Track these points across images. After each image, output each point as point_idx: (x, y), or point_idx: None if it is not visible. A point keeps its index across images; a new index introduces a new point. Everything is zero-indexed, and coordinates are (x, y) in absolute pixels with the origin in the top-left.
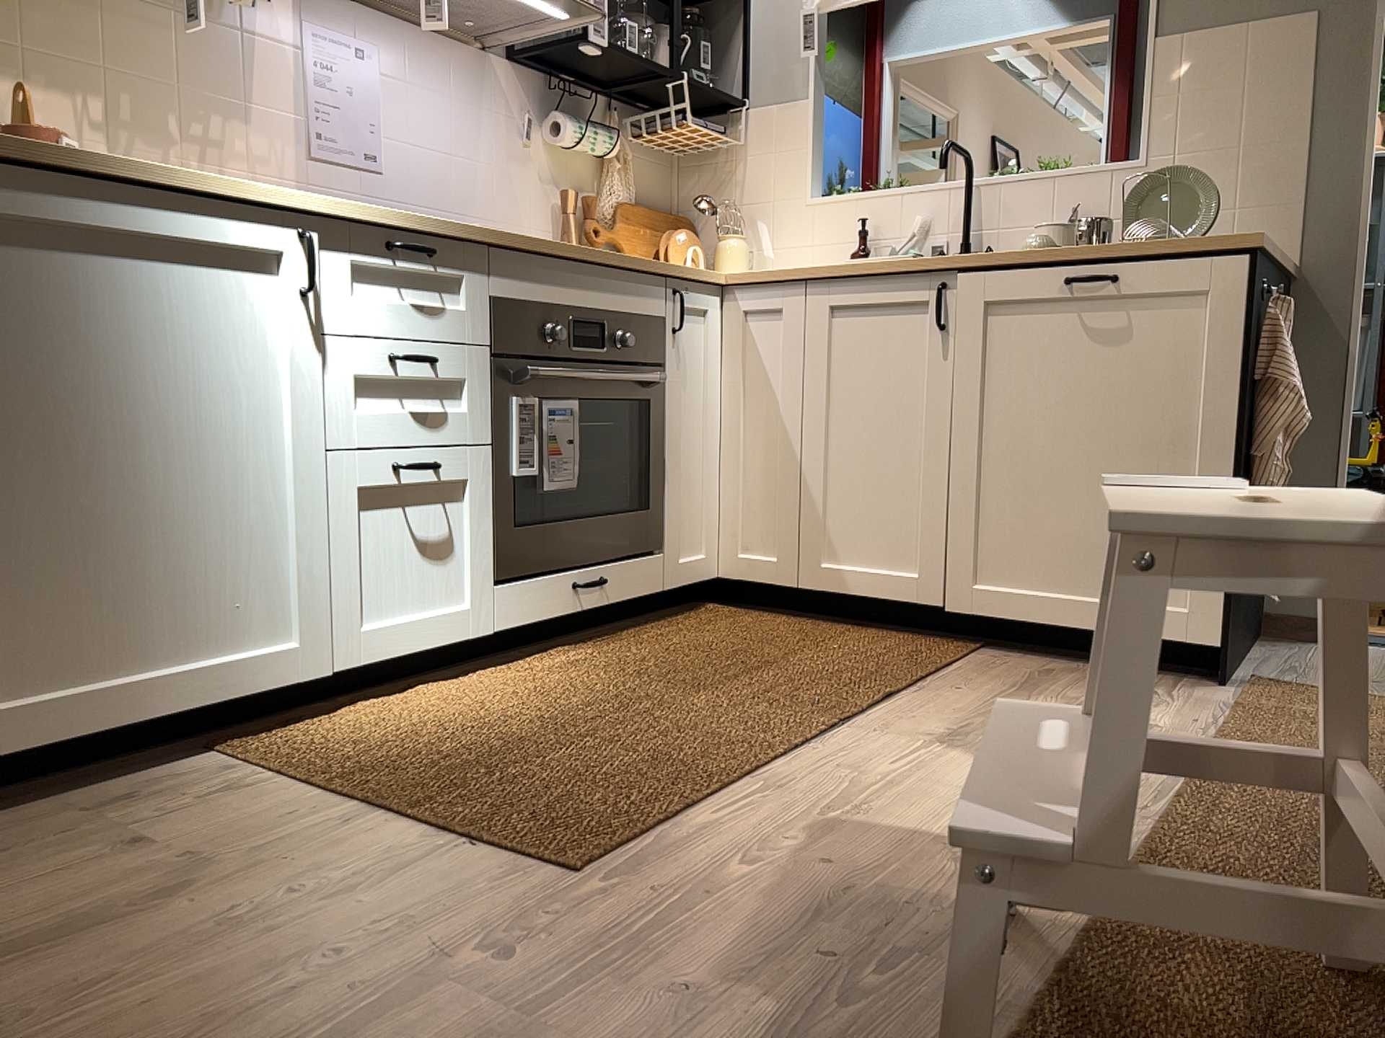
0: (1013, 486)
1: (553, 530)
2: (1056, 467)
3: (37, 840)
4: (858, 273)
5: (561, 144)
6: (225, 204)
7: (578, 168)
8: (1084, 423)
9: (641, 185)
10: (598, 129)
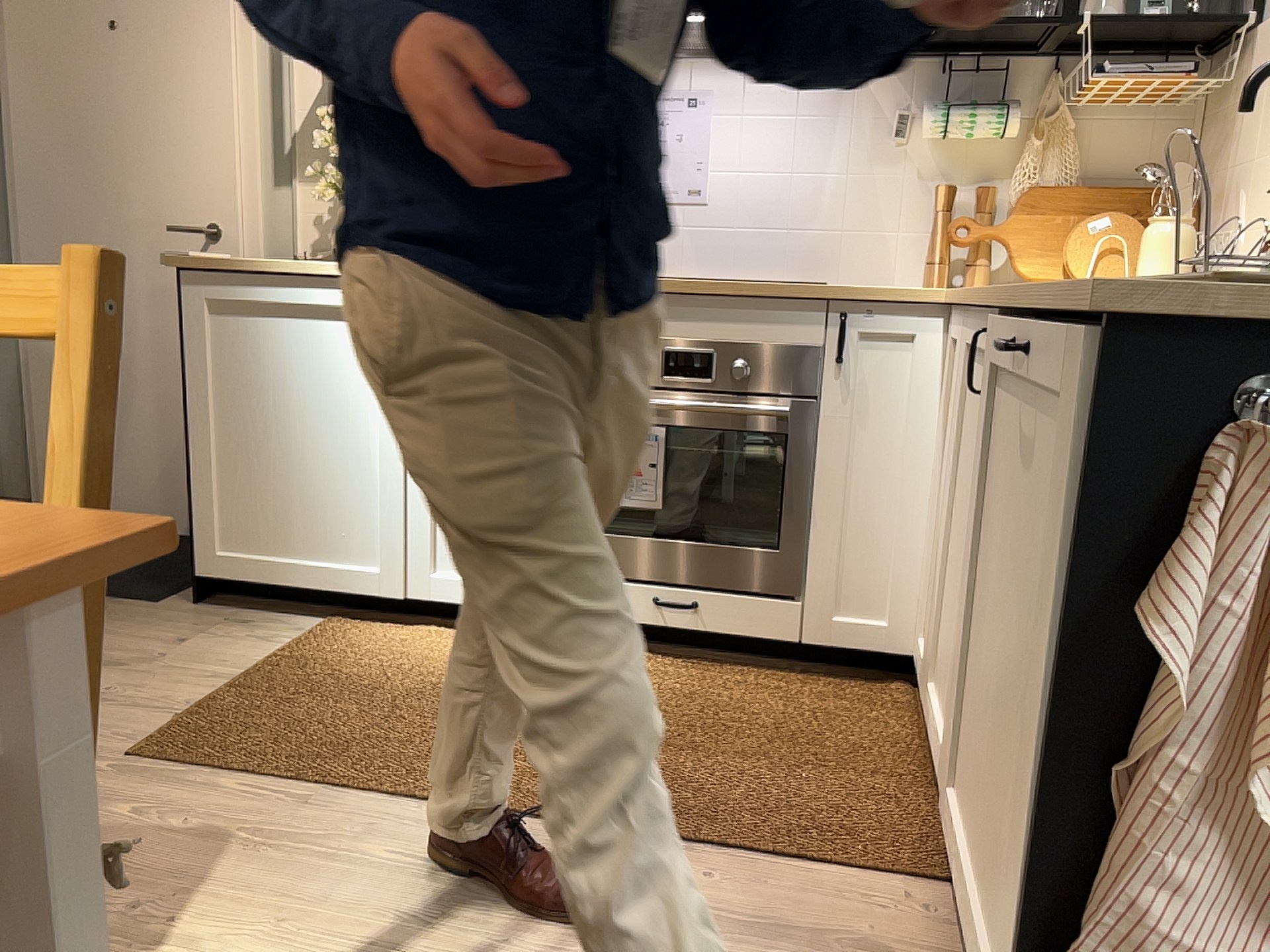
0: (987, 677)
1: (633, 546)
2: (1003, 670)
3: (183, 624)
4: (976, 308)
5: (918, 137)
6: (334, 279)
7: (984, 153)
8: (1020, 612)
9: (1112, 155)
10: (973, 109)
